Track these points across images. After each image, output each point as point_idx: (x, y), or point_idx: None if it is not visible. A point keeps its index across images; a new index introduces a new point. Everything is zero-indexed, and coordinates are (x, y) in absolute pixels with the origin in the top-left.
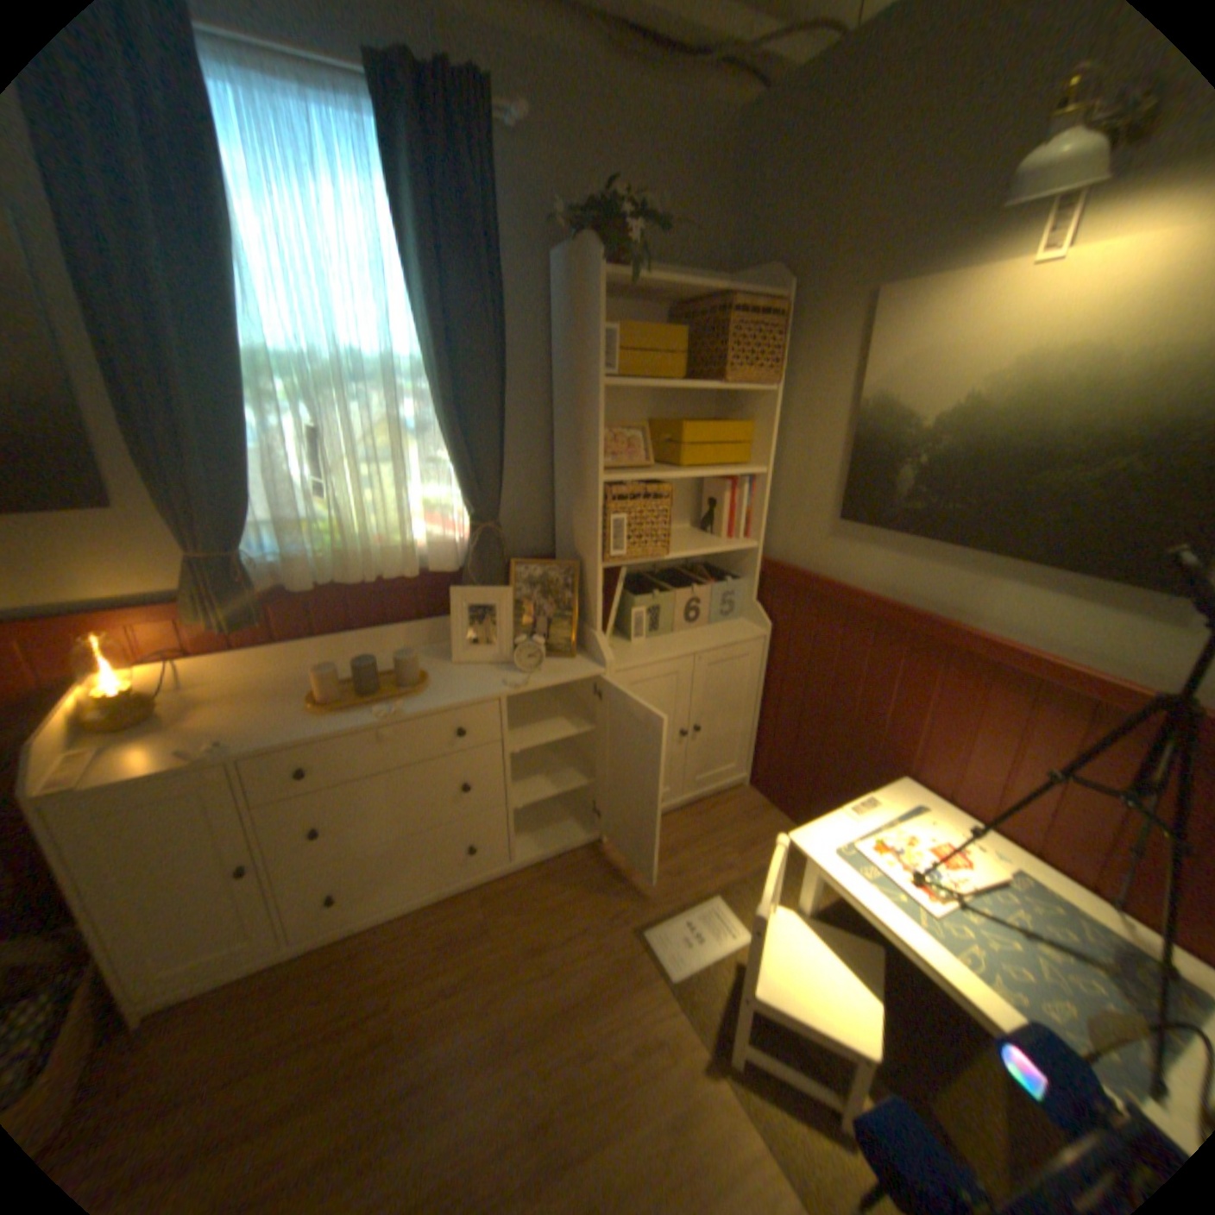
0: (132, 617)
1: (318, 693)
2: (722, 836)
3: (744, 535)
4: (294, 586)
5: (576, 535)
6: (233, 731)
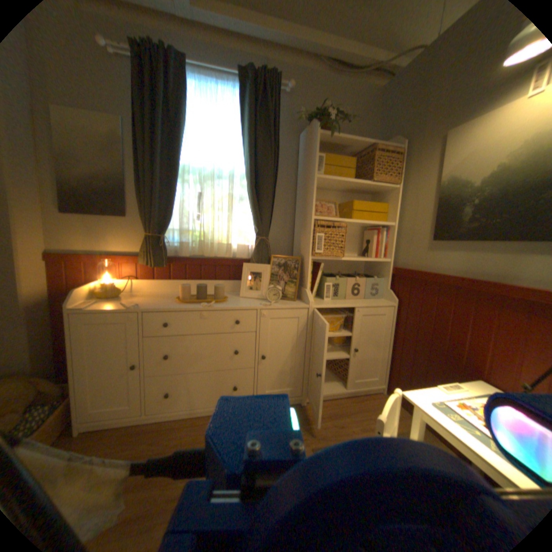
0: (122, 260)
1: (181, 296)
2: (369, 415)
3: (384, 256)
4: (182, 254)
5: (301, 247)
6: (145, 304)
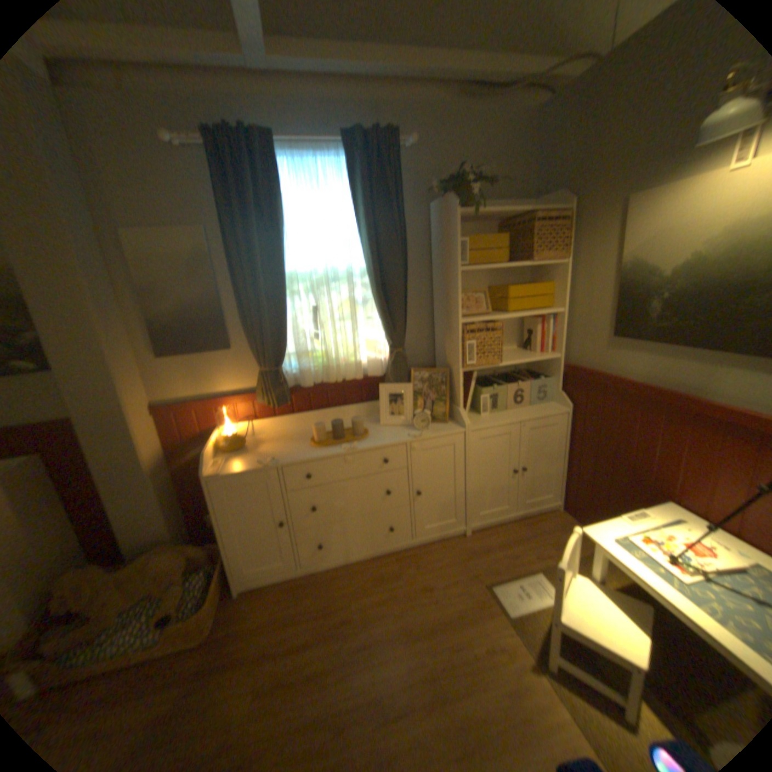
0: (235, 401)
1: (315, 439)
2: (544, 540)
3: (551, 351)
4: (304, 385)
5: (446, 354)
6: (278, 455)
